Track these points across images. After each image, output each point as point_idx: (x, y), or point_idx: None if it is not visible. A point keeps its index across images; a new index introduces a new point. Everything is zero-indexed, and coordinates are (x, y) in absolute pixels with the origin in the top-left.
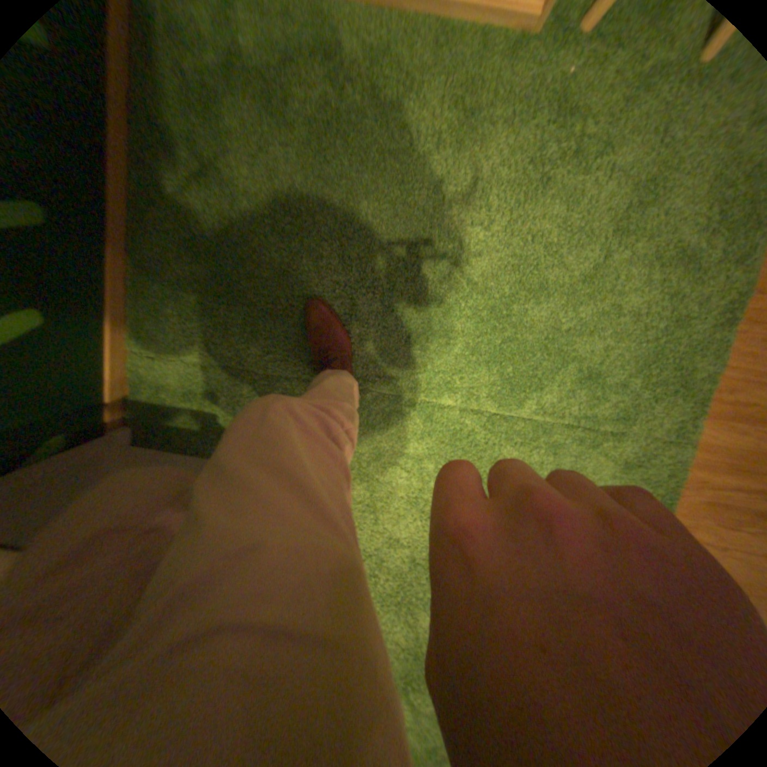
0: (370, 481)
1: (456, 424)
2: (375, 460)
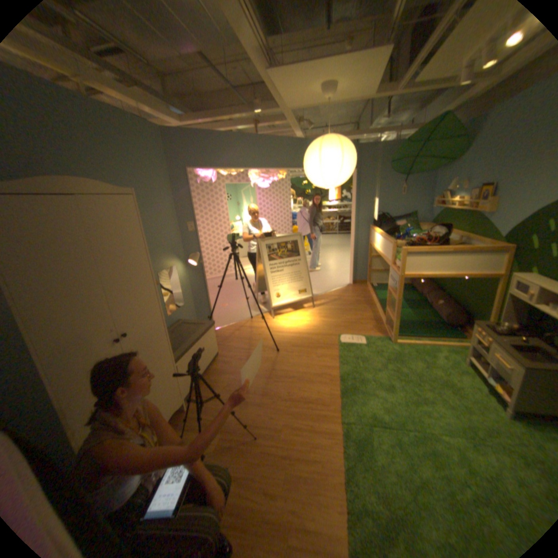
0: (453, 410)
1: (435, 430)
2: (457, 417)
